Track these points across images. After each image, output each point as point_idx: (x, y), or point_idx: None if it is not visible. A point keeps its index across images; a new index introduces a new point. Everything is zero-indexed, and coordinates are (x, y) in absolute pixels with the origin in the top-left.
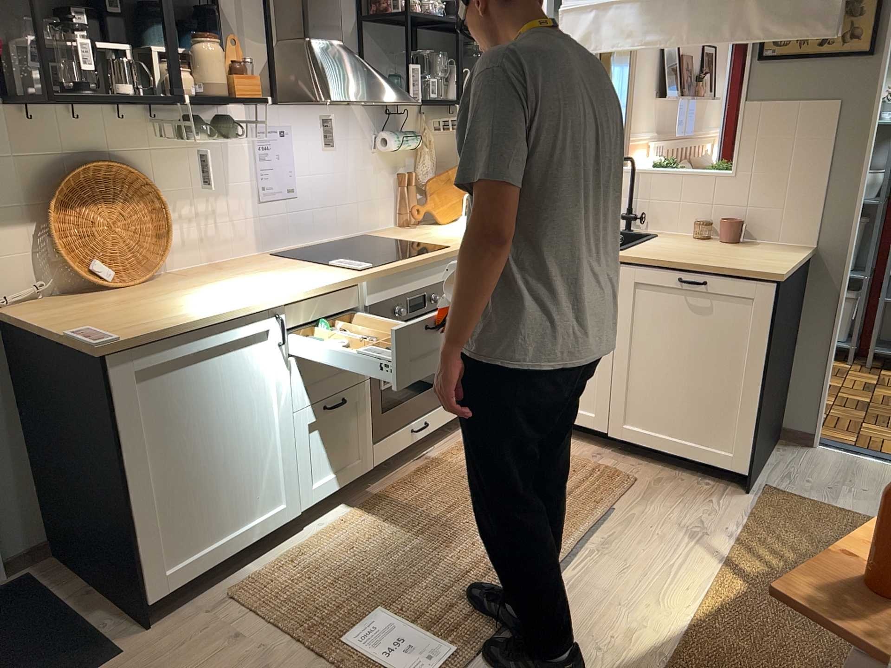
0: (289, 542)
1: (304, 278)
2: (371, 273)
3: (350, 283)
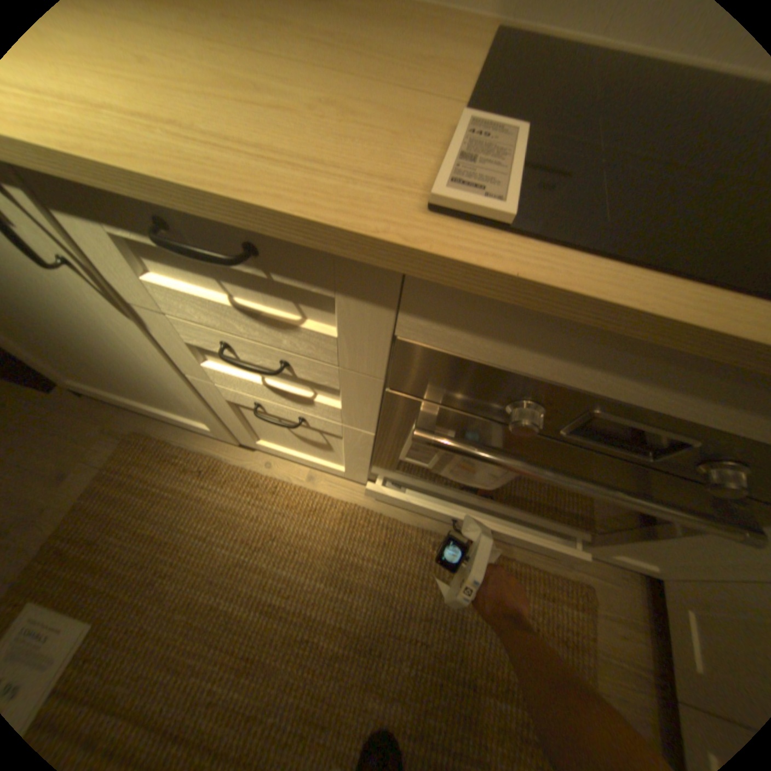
0: (231, 444)
1: (250, 104)
2: (435, 247)
3: (295, 225)
